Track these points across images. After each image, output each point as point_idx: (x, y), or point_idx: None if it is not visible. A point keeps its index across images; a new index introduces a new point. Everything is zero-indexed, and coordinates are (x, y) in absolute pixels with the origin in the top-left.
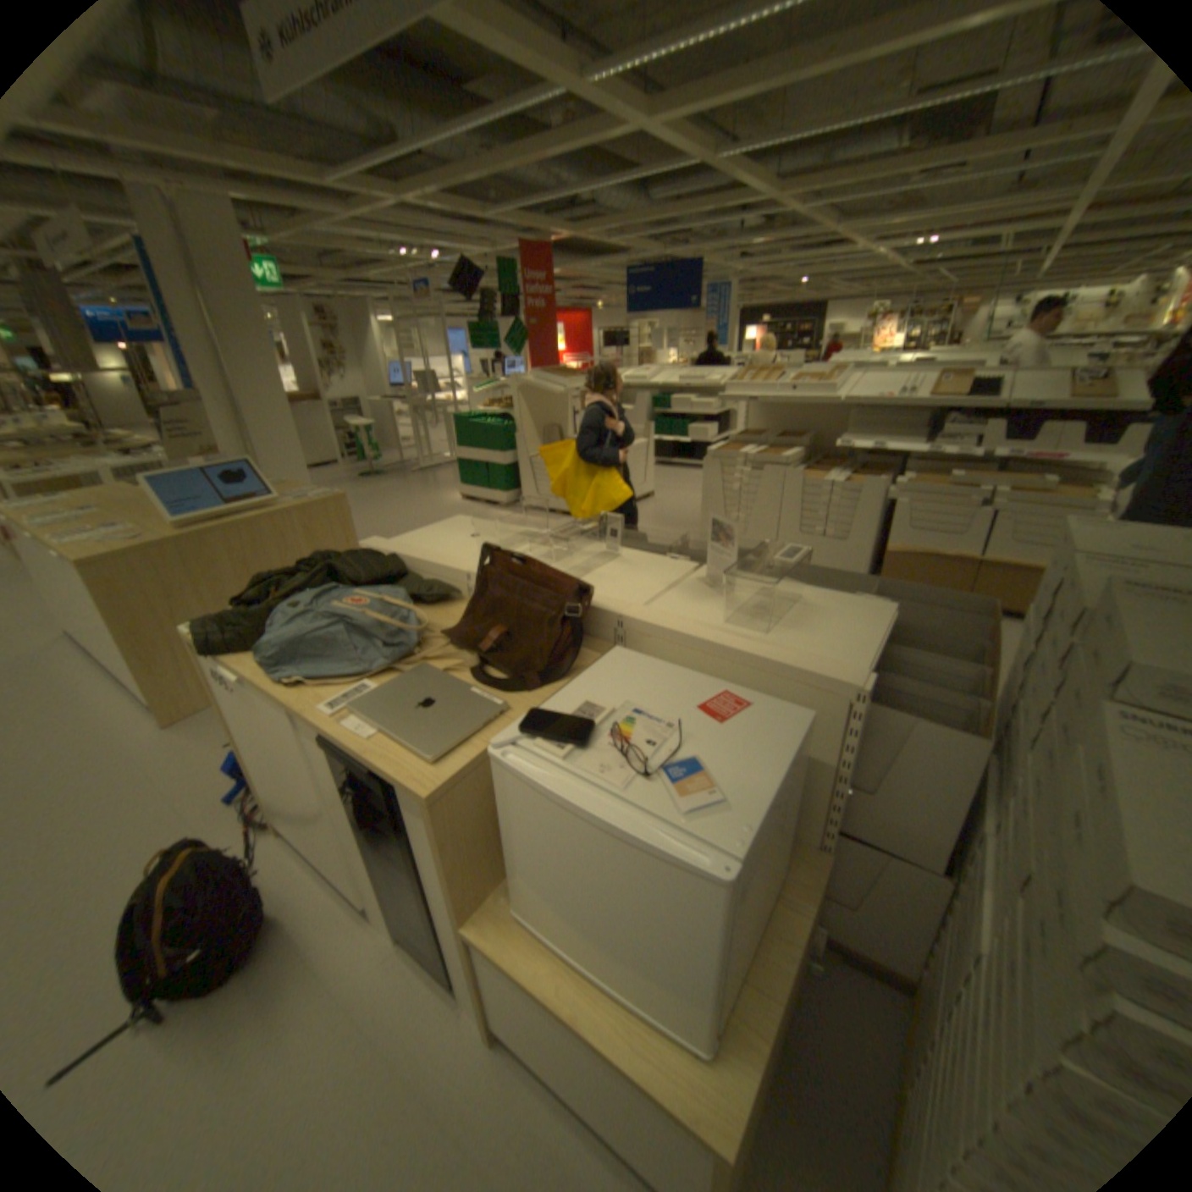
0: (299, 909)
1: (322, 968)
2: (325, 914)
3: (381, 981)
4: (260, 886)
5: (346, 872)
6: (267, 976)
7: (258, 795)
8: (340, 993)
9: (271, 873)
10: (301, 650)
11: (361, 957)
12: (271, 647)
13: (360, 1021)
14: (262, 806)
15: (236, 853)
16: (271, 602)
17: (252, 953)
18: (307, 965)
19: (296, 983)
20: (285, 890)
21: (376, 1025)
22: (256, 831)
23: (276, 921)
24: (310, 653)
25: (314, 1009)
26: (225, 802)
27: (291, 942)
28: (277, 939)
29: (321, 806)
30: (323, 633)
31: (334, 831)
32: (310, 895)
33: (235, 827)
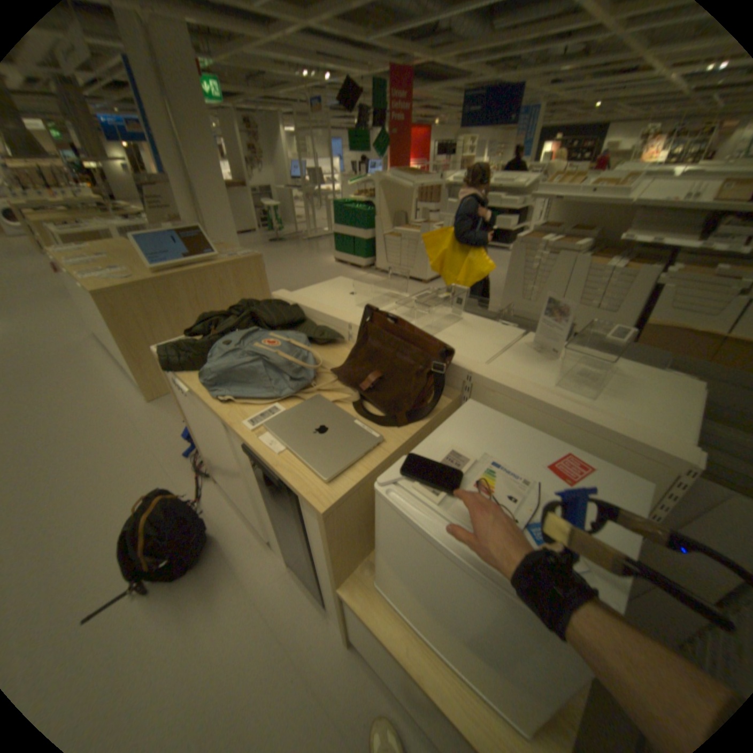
0: (228, 534)
1: (241, 576)
2: (244, 539)
3: (278, 591)
4: (205, 514)
5: (258, 522)
6: (208, 576)
7: (203, 458)
8: (253, 594)
9: (211, 507)
10: (231, 373)
11: (266, 572)
12: (211, 369)
13: (265, 615)
14: (206, 465)
15: (190, 490)
16: (212, 333)
17: (199, 558)
18: (233, 572)
19: (226, 583)
20: (219, 520)
21: (275, 620)
22: (202, 477)
23: (214, 539)
24: (237, 376)
25: (236, 602)
26: (184, 456)
27: (223, 555)
28: (215, 552)
29: (243, 482)
30: (247, 361)
31: (251, 497)
32: (235, 525)
33: (190, 473)
